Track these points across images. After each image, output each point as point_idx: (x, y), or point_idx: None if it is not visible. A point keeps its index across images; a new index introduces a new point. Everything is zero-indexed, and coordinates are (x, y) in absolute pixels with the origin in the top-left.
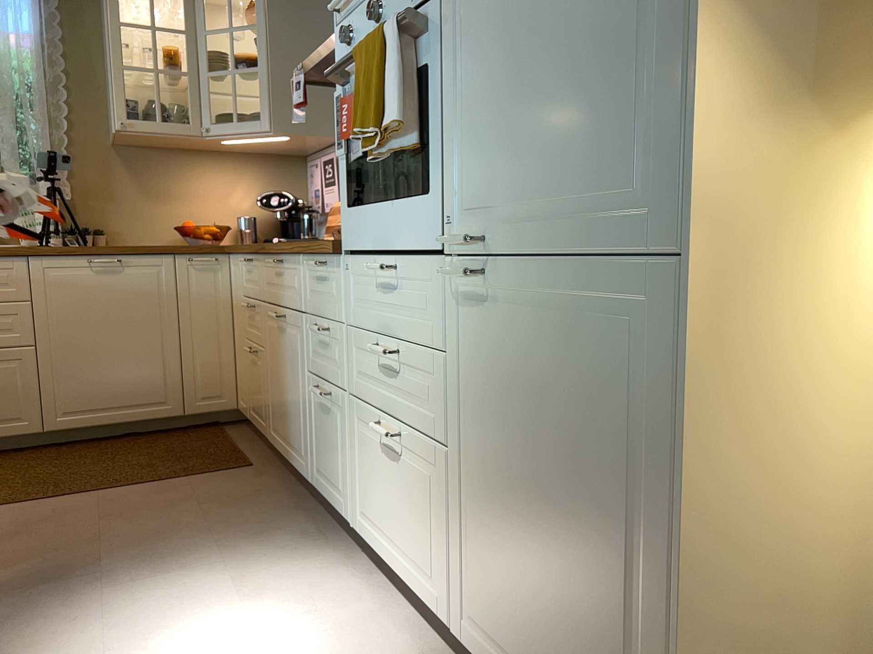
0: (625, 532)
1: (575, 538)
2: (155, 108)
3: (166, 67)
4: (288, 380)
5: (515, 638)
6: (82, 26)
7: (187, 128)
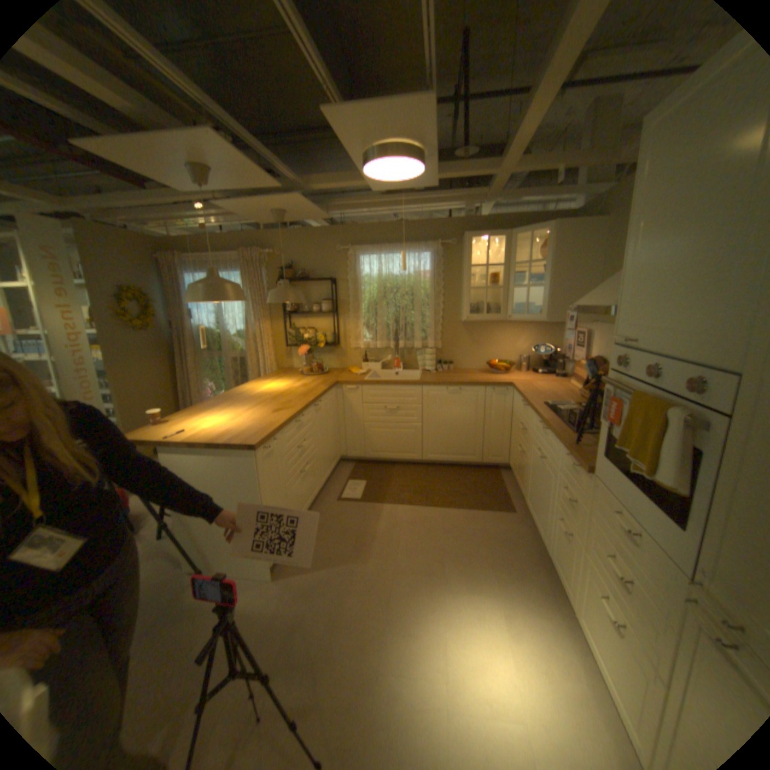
0: None
1: None
2: (483, 306)
3: (490, 284)
4: (542, 490)
5: None
6: (452, 262)
7: (498, 316)
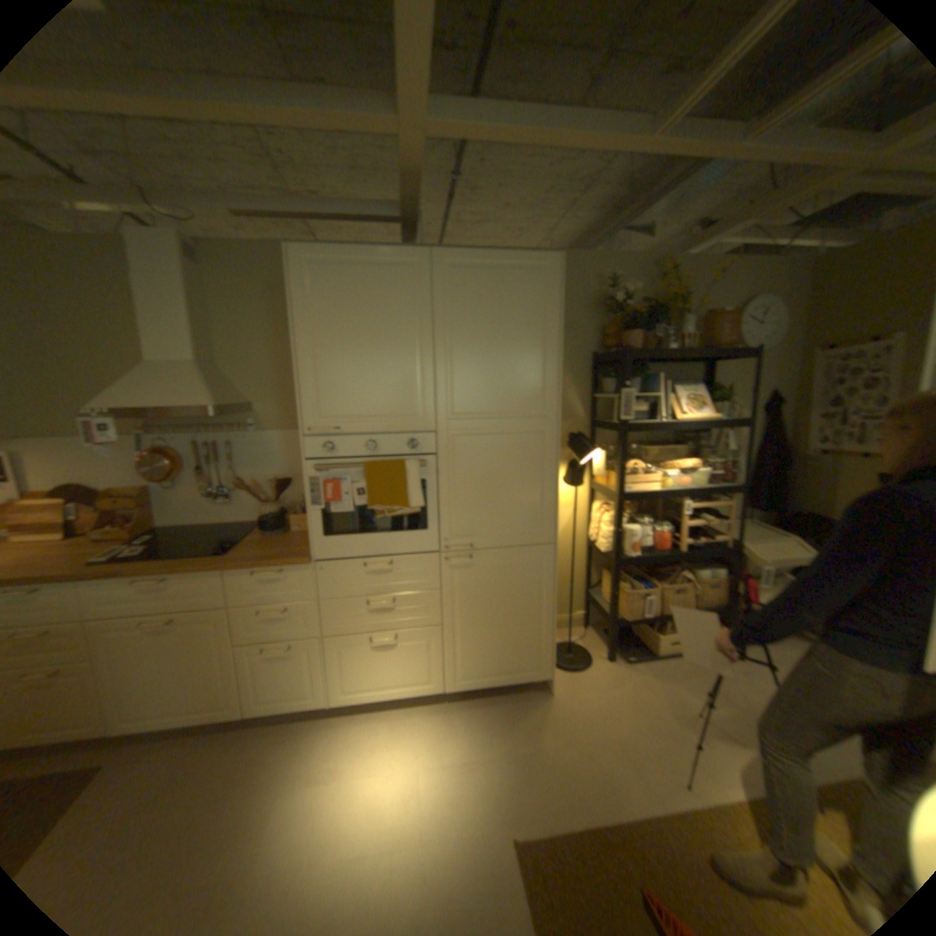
0: (531, 611)
1: (512, 622)
2: None
3: None
4: (176, 668)
5: (483, 667)
6: None
7: None
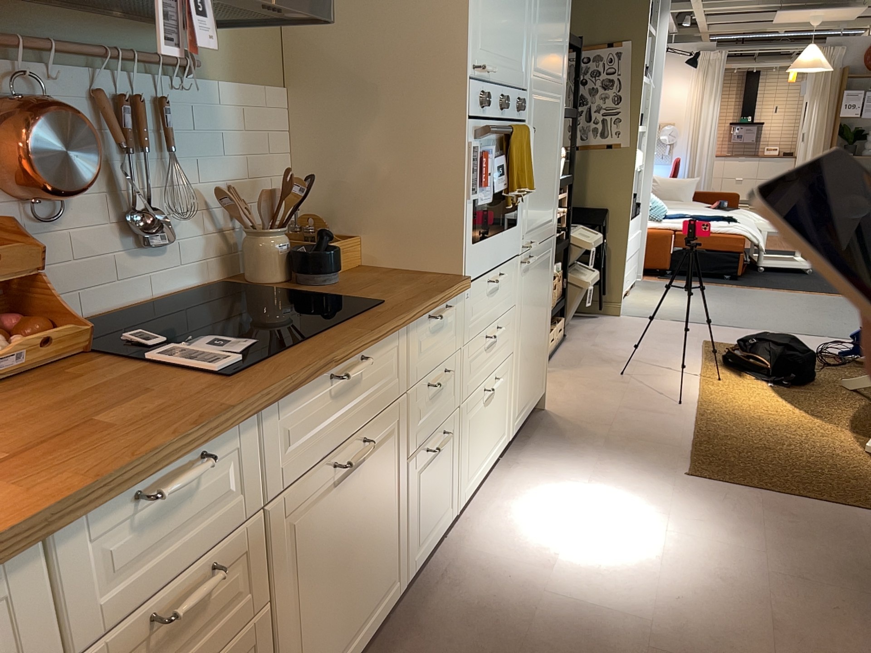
0: (545, 315)
1: (539, 331)
2: None
3: None
4: (362, 533)
5: (526, 394)
6: None
7: None
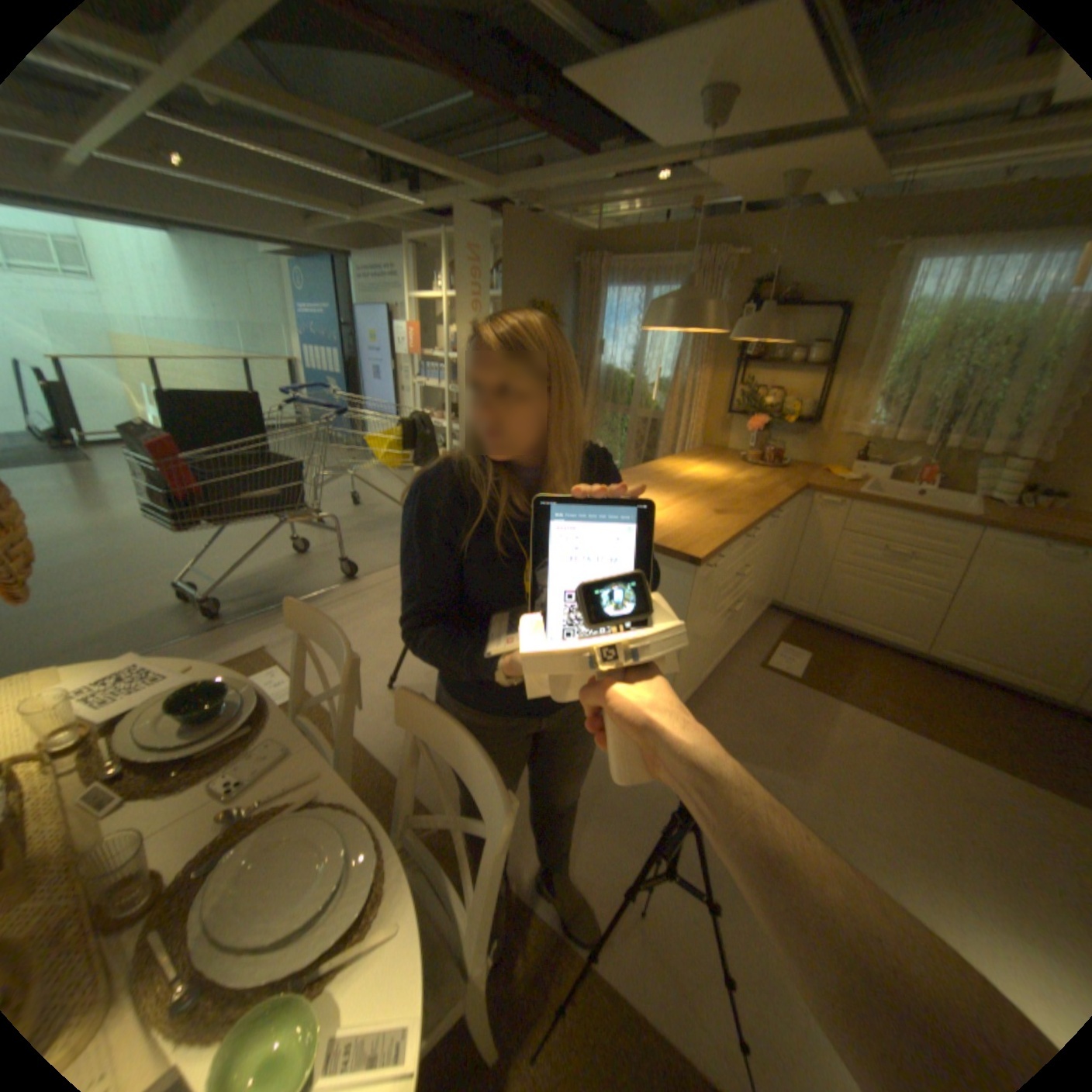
0: None
1: None
2: None
3: None
4: None
5: None
6: None
7: None
